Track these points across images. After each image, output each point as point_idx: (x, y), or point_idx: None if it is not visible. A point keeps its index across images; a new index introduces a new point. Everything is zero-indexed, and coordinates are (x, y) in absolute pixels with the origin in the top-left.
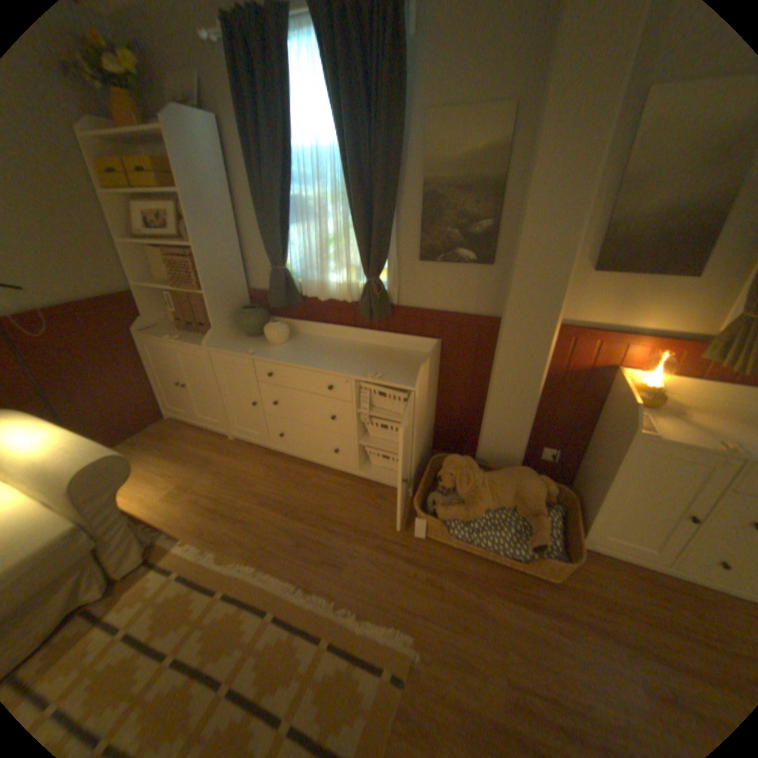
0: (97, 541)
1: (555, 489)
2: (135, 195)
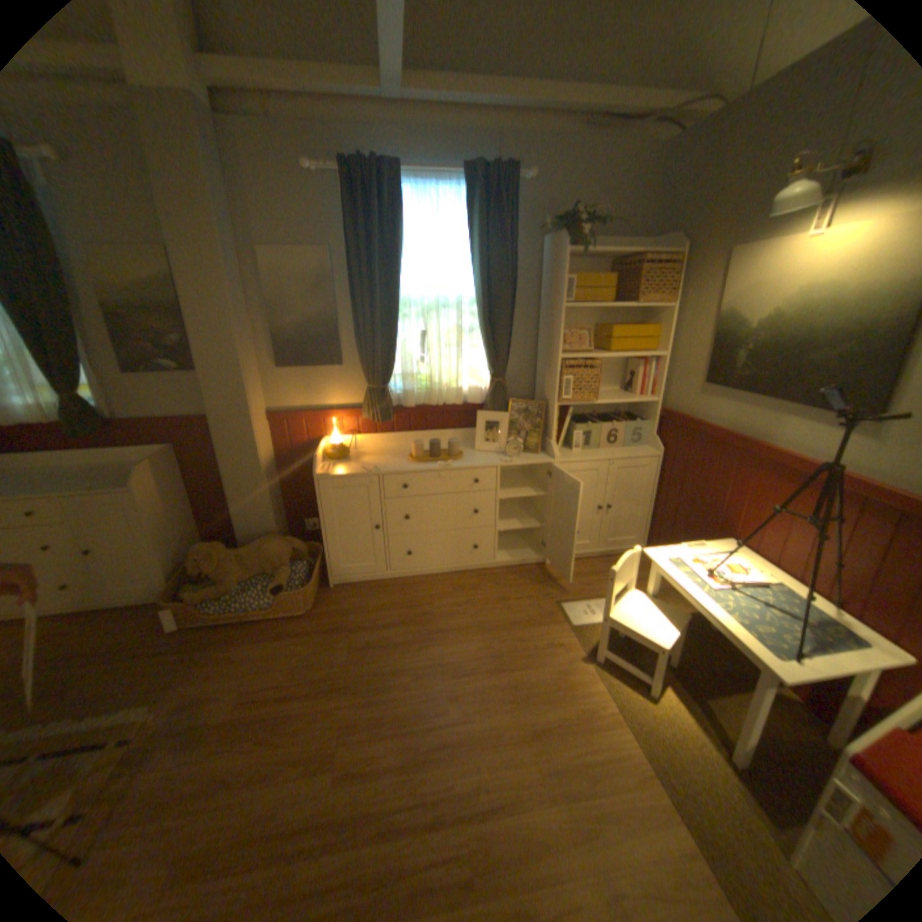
0: None
1: (298, 545)
2: None
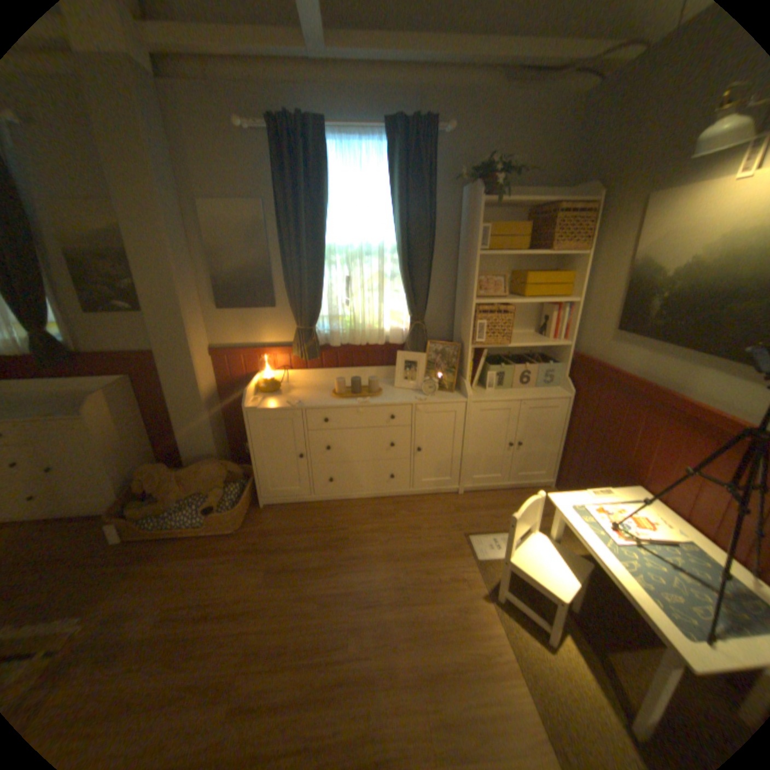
0: None
1: (233, 468)
2: None
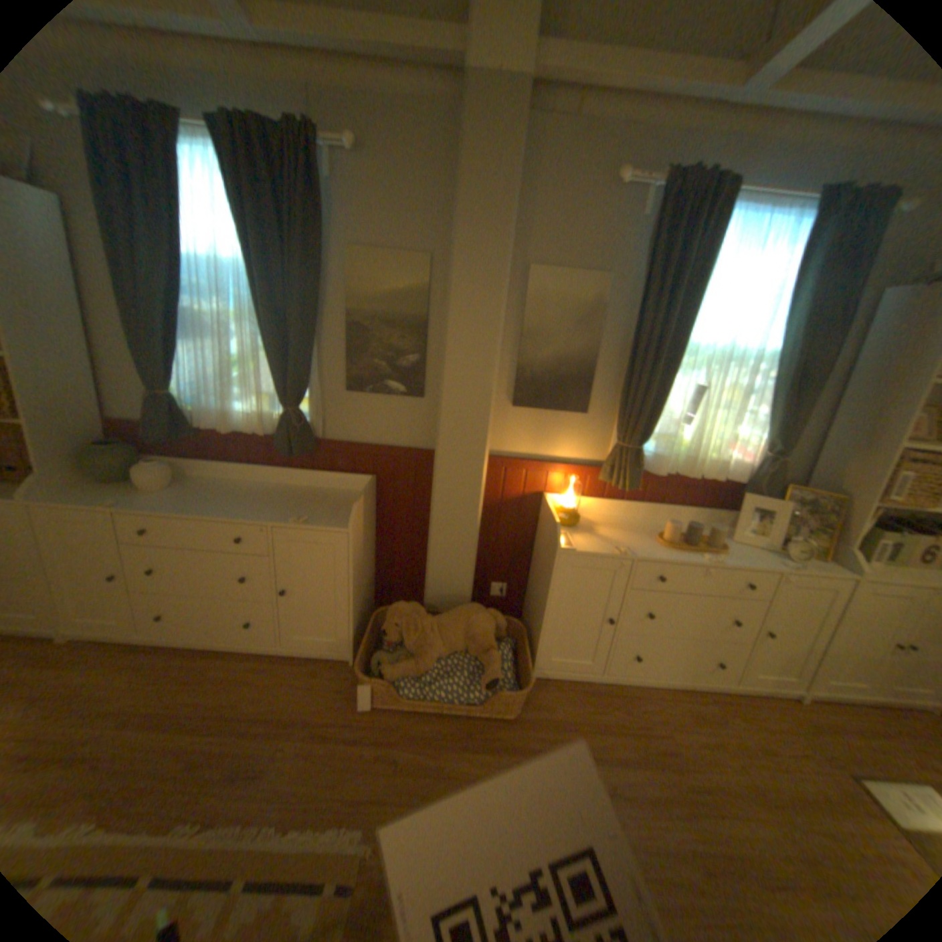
0: None
1: (502, 621)
2: None
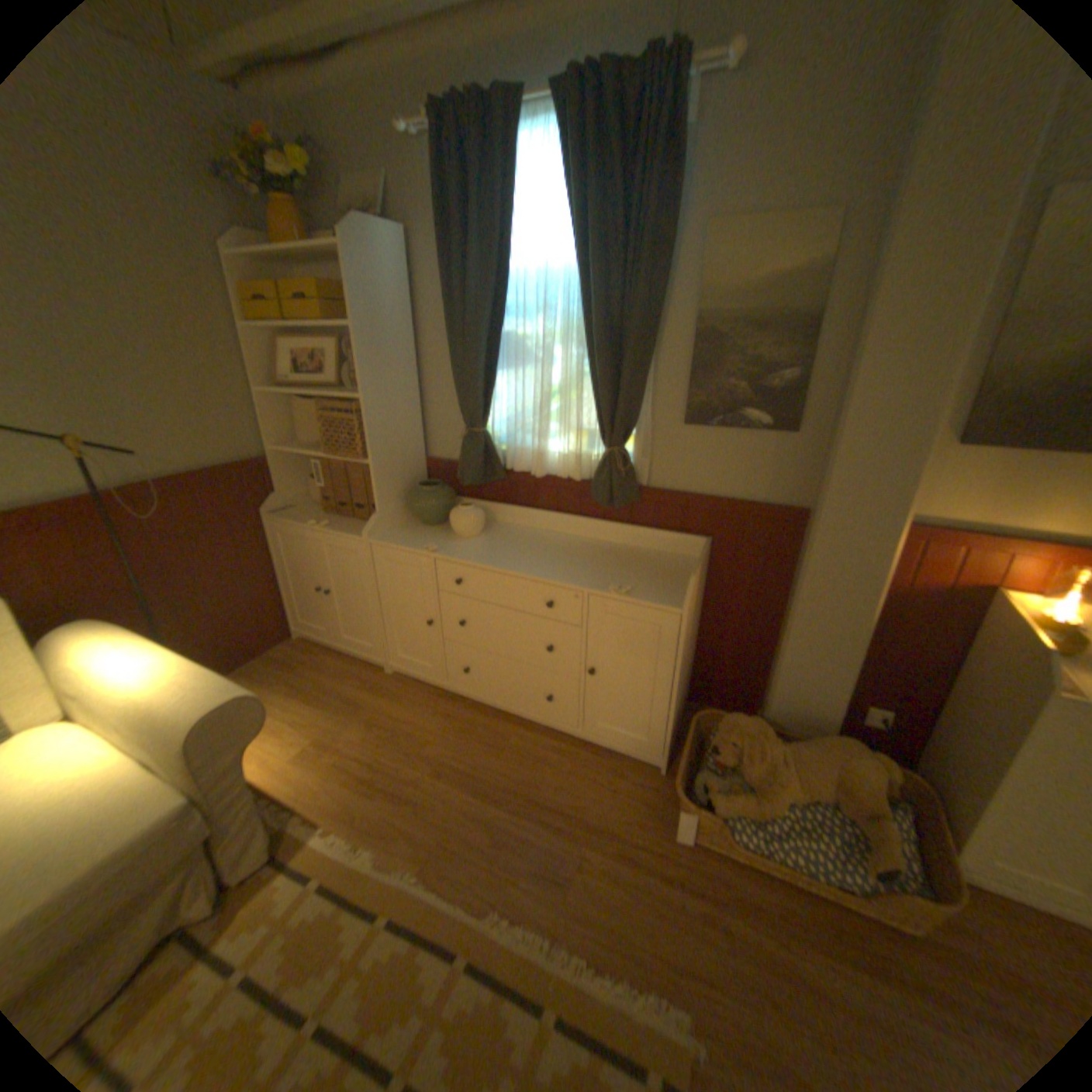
0: (212, 826)
1: (900, 777)
2: (283, 329)
